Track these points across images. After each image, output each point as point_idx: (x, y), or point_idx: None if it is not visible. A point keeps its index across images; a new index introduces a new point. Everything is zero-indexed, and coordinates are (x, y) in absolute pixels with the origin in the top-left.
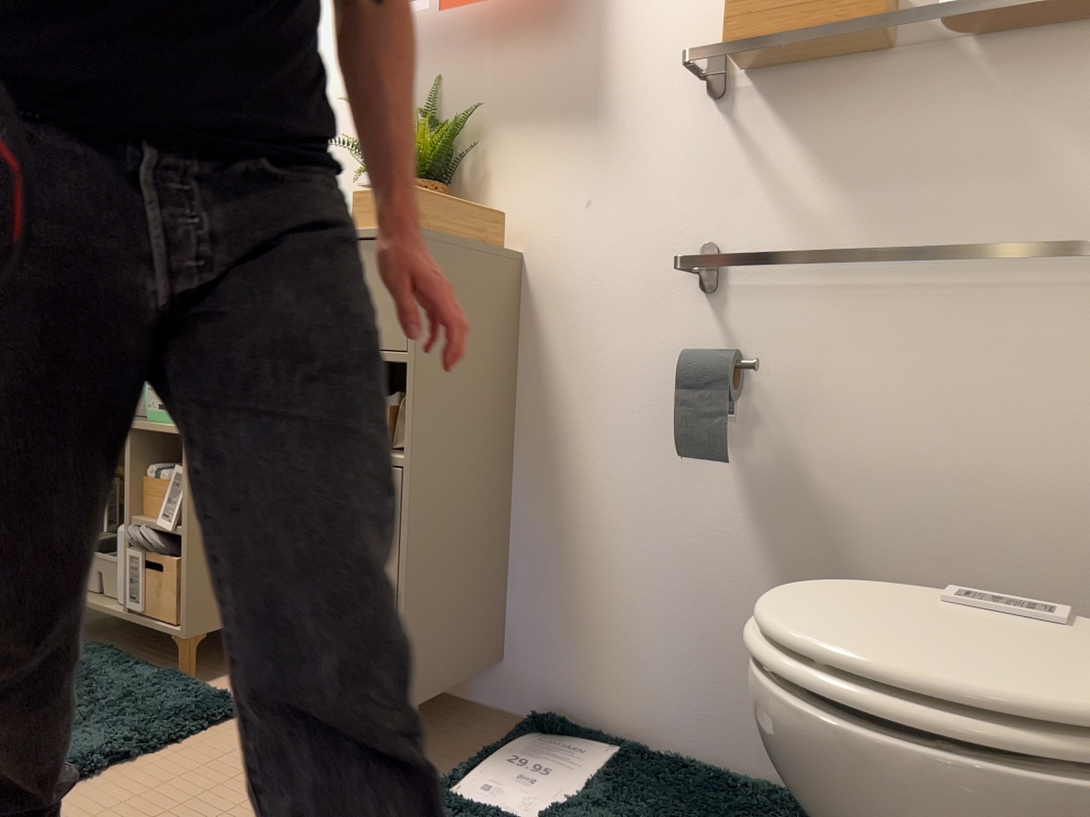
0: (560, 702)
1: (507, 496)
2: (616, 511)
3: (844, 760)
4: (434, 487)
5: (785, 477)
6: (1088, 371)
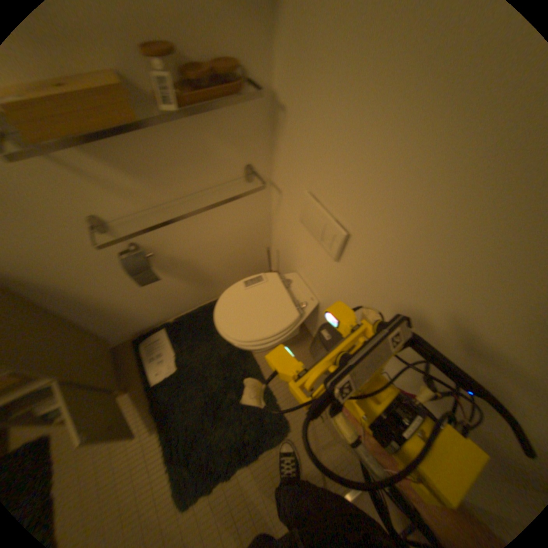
0: (133, 335)
1: (64, 324)
2: (117, 299)
3: (263, 350)
4: (62, 369)
5: (170, 263)
6: (240, 205)
